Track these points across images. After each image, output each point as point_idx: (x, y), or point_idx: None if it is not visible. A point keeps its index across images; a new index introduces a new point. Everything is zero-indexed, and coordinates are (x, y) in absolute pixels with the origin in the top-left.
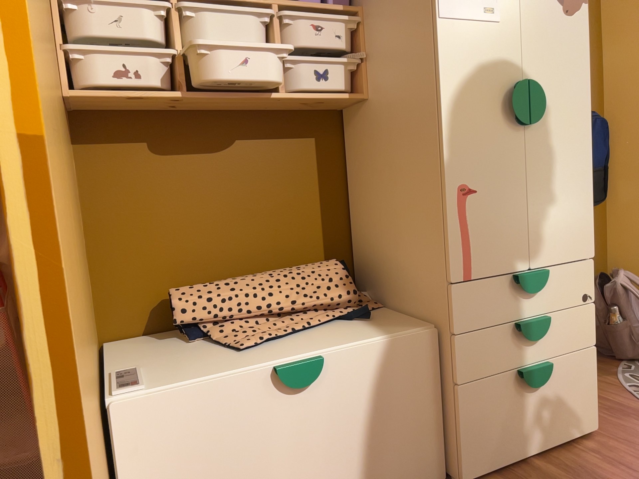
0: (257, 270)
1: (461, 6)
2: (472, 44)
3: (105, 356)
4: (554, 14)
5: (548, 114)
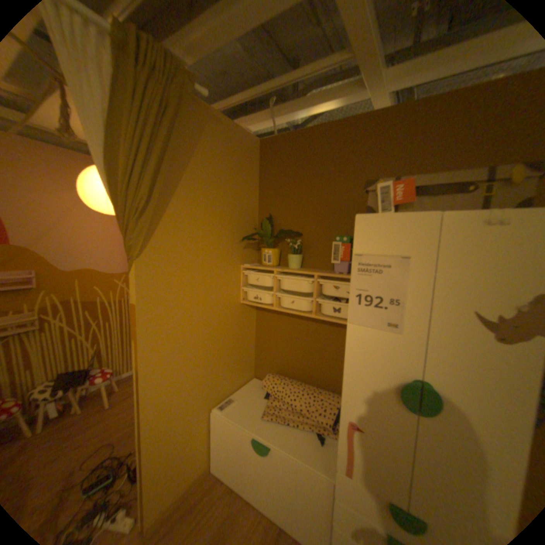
0: (310, 381)
1: (366, 319)
2: (373, 343)
3: (243, 386)
4: (477, 338)
5: (453, 416)
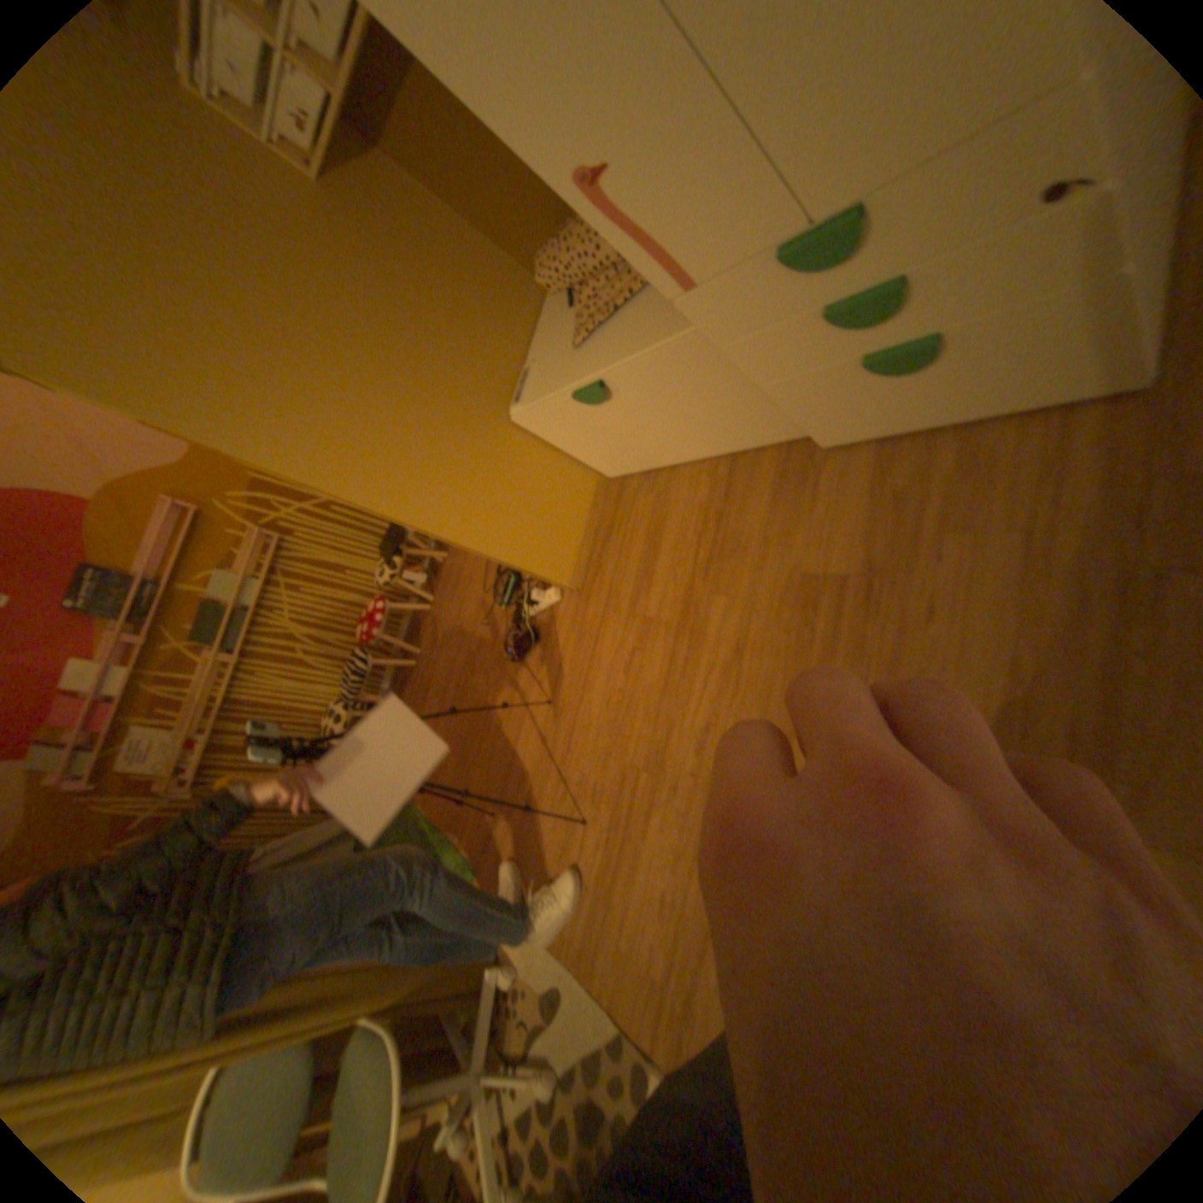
0: None
1: None
2: None
3: (537, 326)
4: None
5: None
